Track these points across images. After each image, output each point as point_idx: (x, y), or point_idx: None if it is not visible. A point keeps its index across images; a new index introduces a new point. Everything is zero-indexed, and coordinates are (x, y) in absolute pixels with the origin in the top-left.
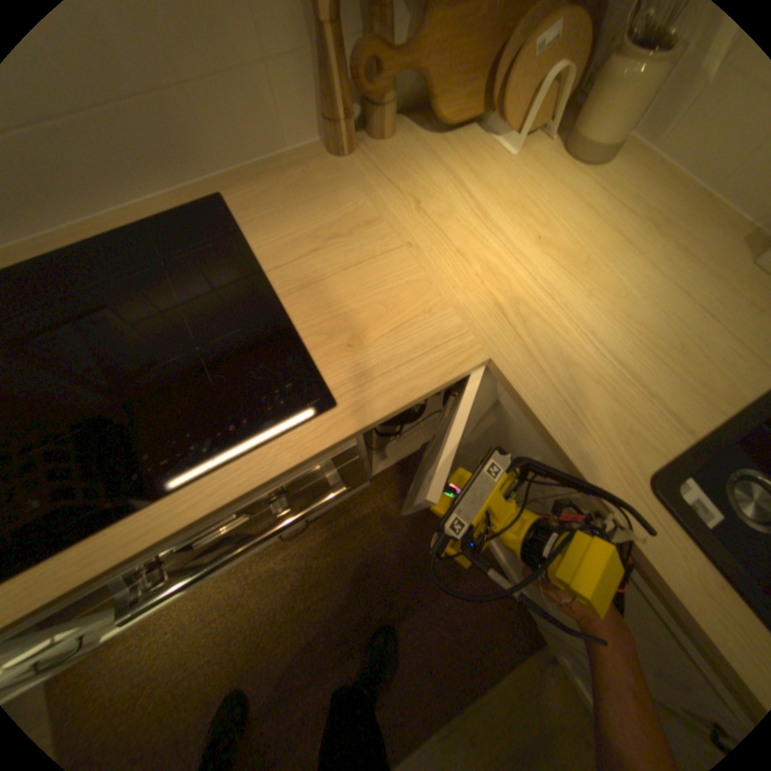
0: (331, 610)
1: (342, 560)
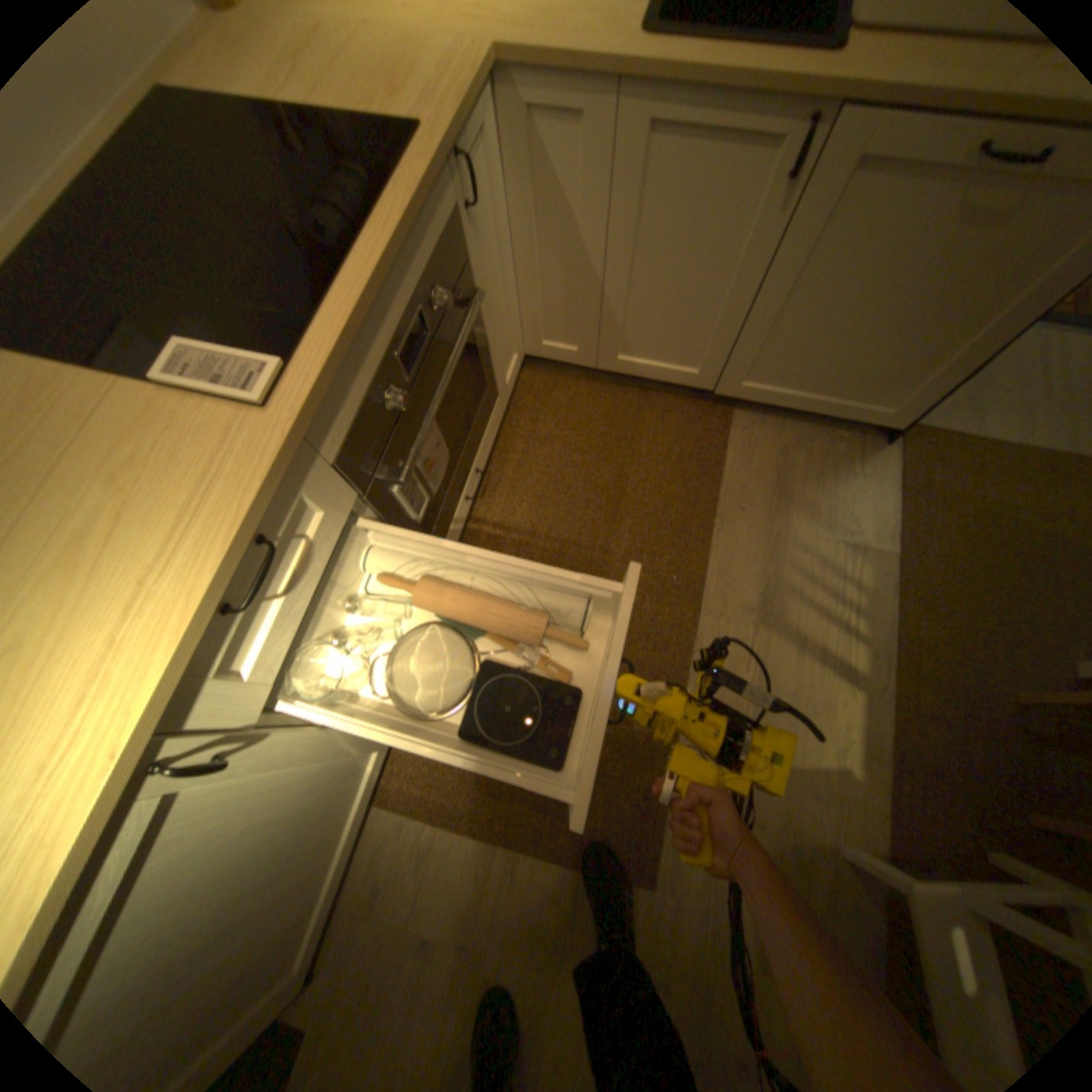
0: (564, 531)
1: (537, 495)
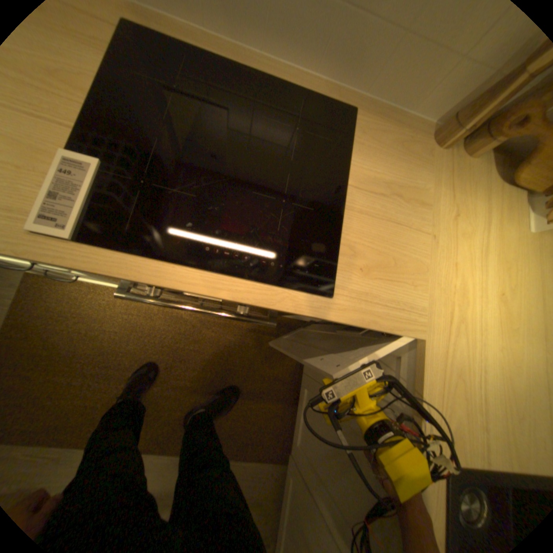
0: (196, 360)
1: (220, 340)
